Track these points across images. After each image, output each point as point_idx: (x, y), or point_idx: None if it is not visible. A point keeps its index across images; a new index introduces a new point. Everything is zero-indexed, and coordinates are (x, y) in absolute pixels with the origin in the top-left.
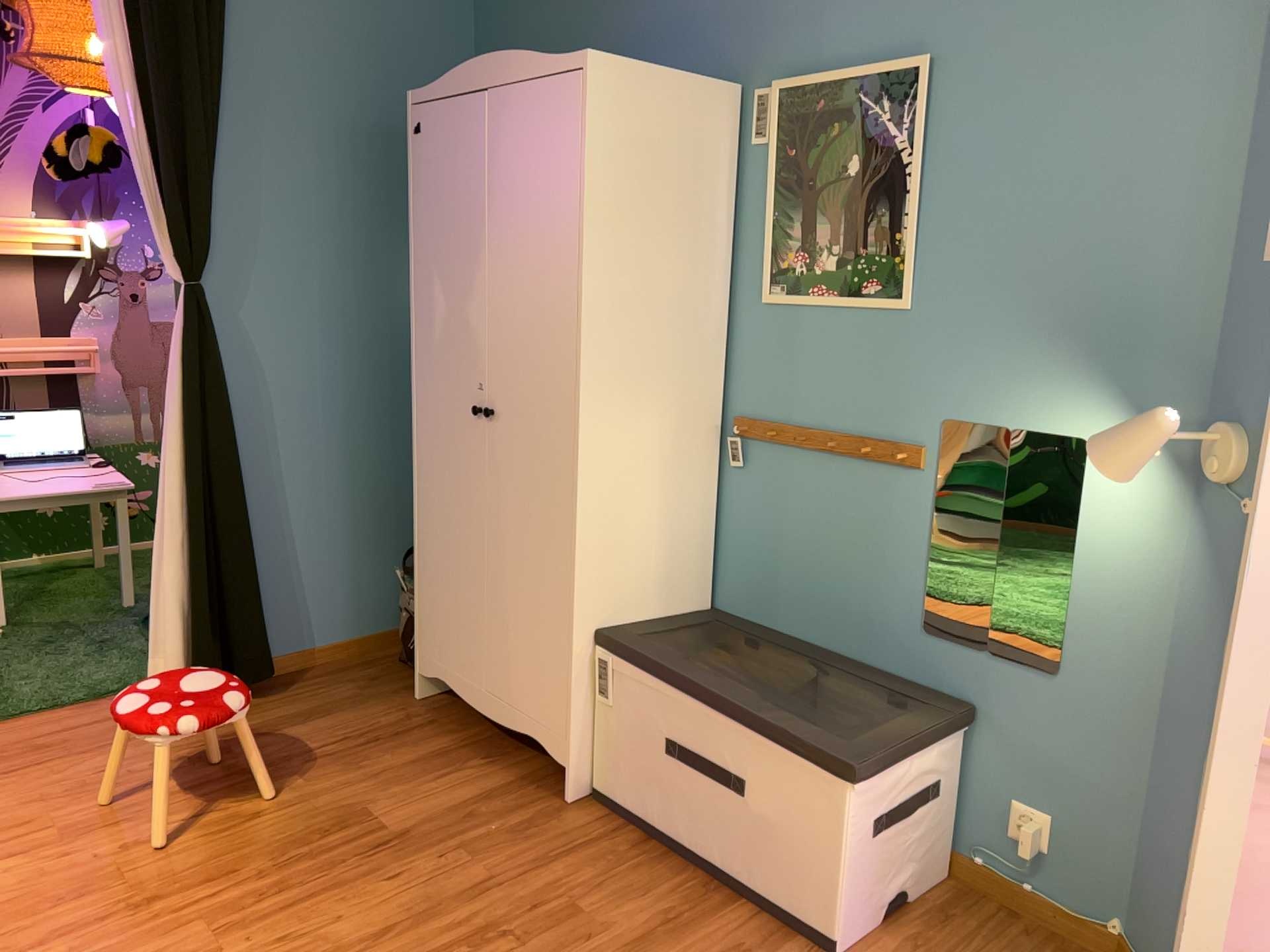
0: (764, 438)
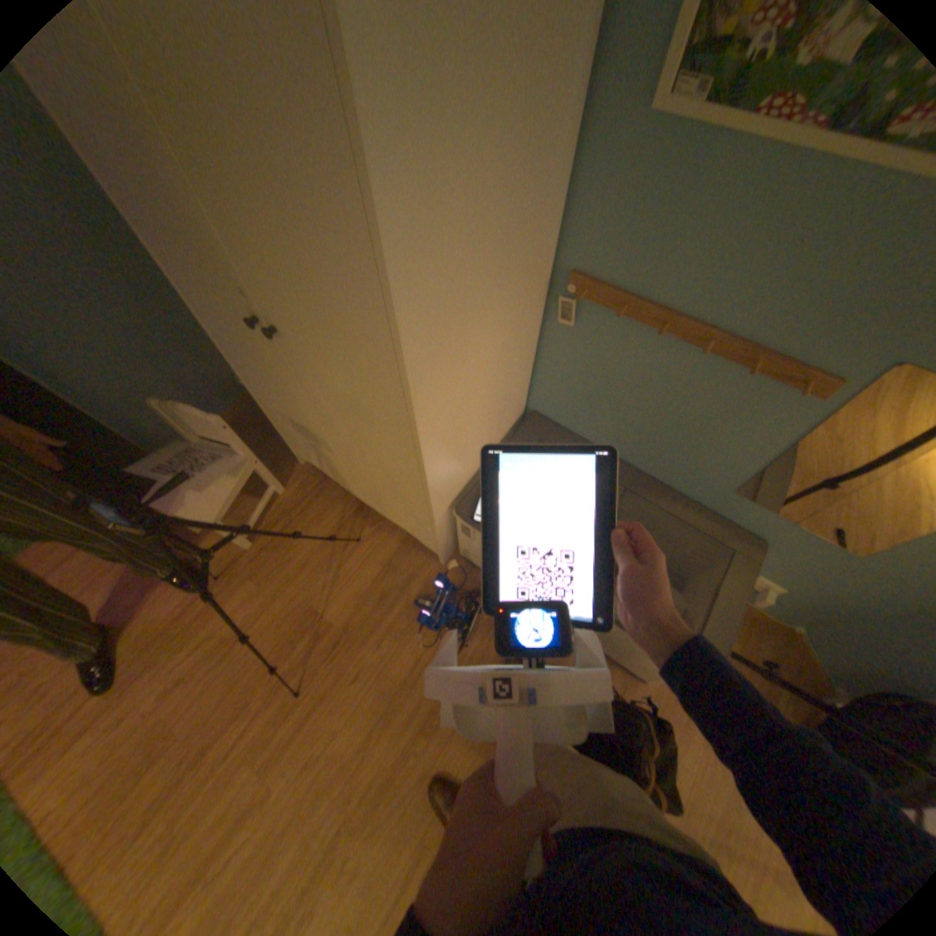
0: (609, 309)
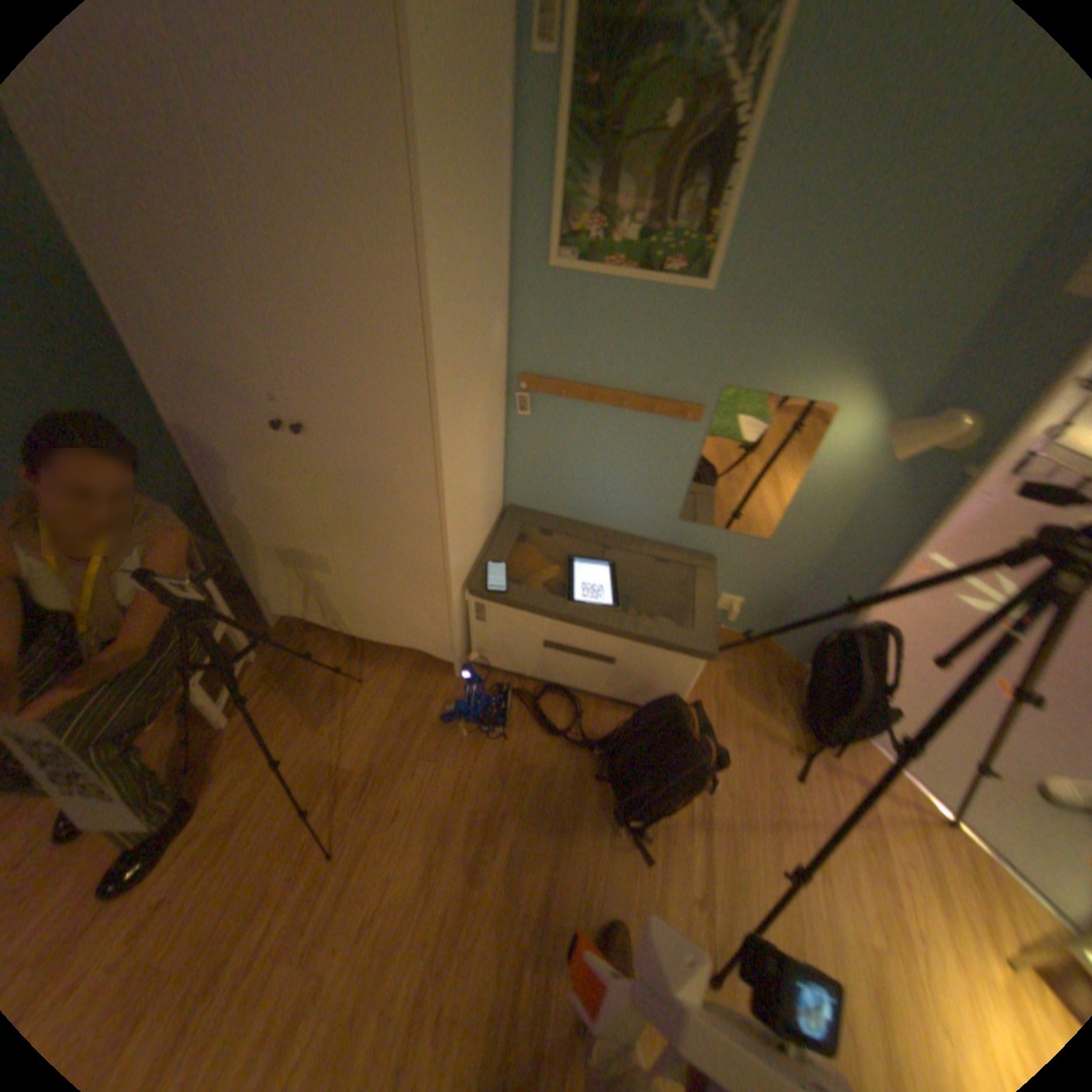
0: (551, 395)
